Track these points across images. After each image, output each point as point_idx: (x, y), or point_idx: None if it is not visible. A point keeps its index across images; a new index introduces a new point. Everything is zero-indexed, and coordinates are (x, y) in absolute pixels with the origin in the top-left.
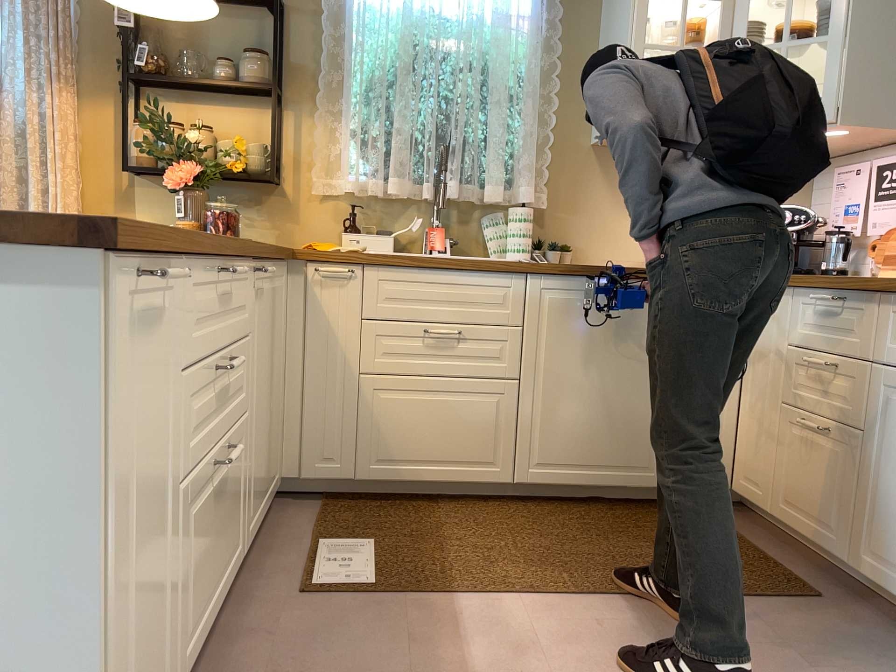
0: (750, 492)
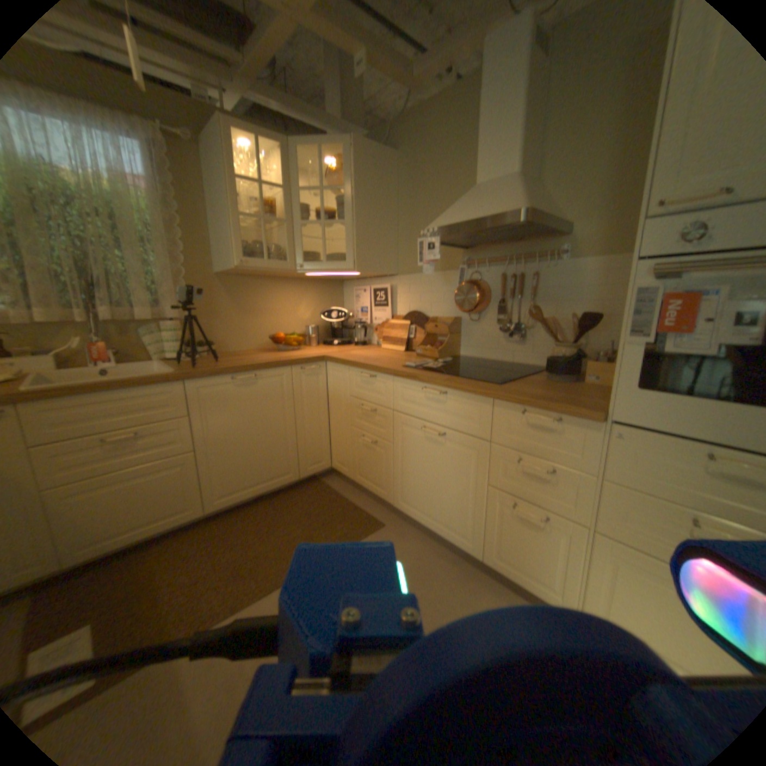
0: (339, 470)
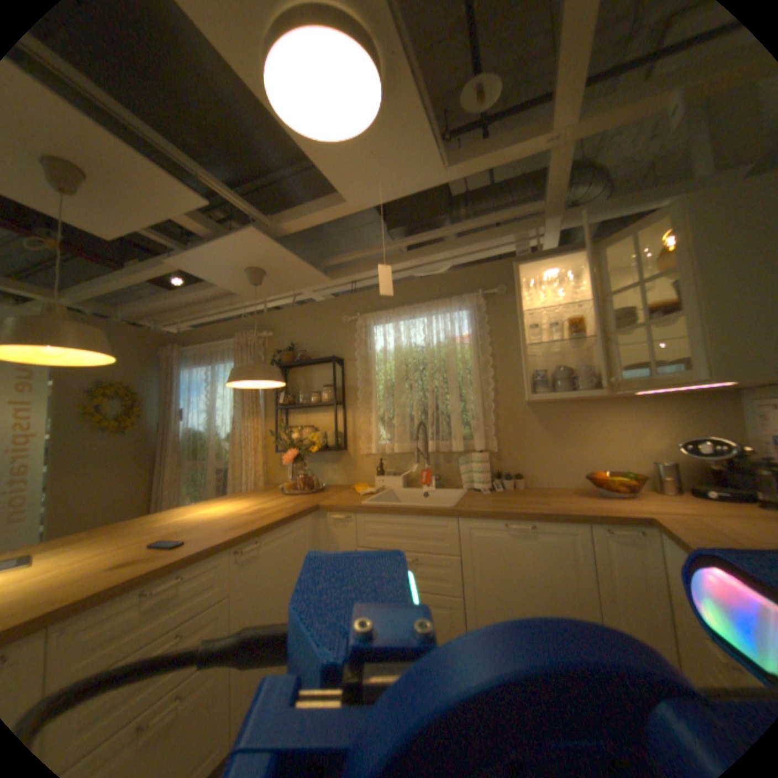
0: None
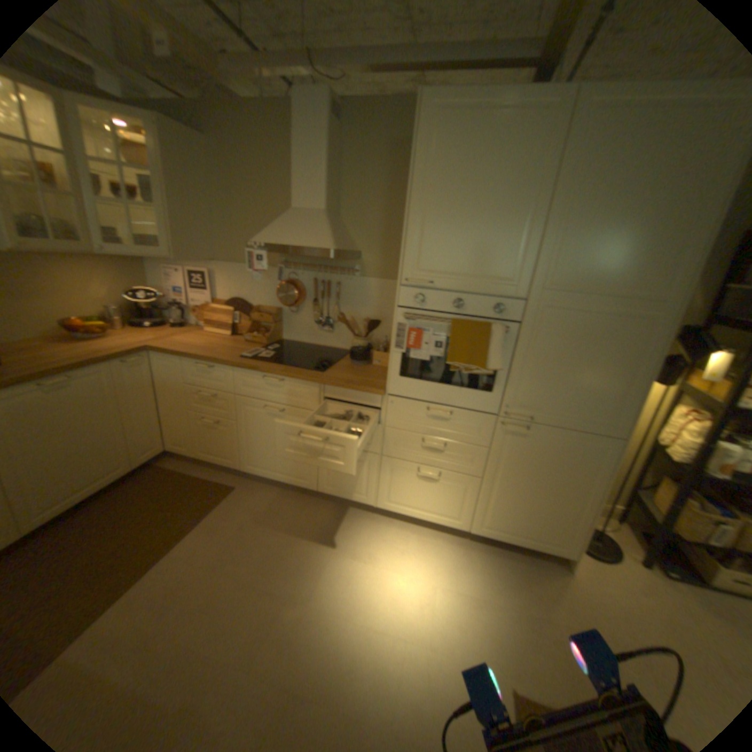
0: (175, 451)
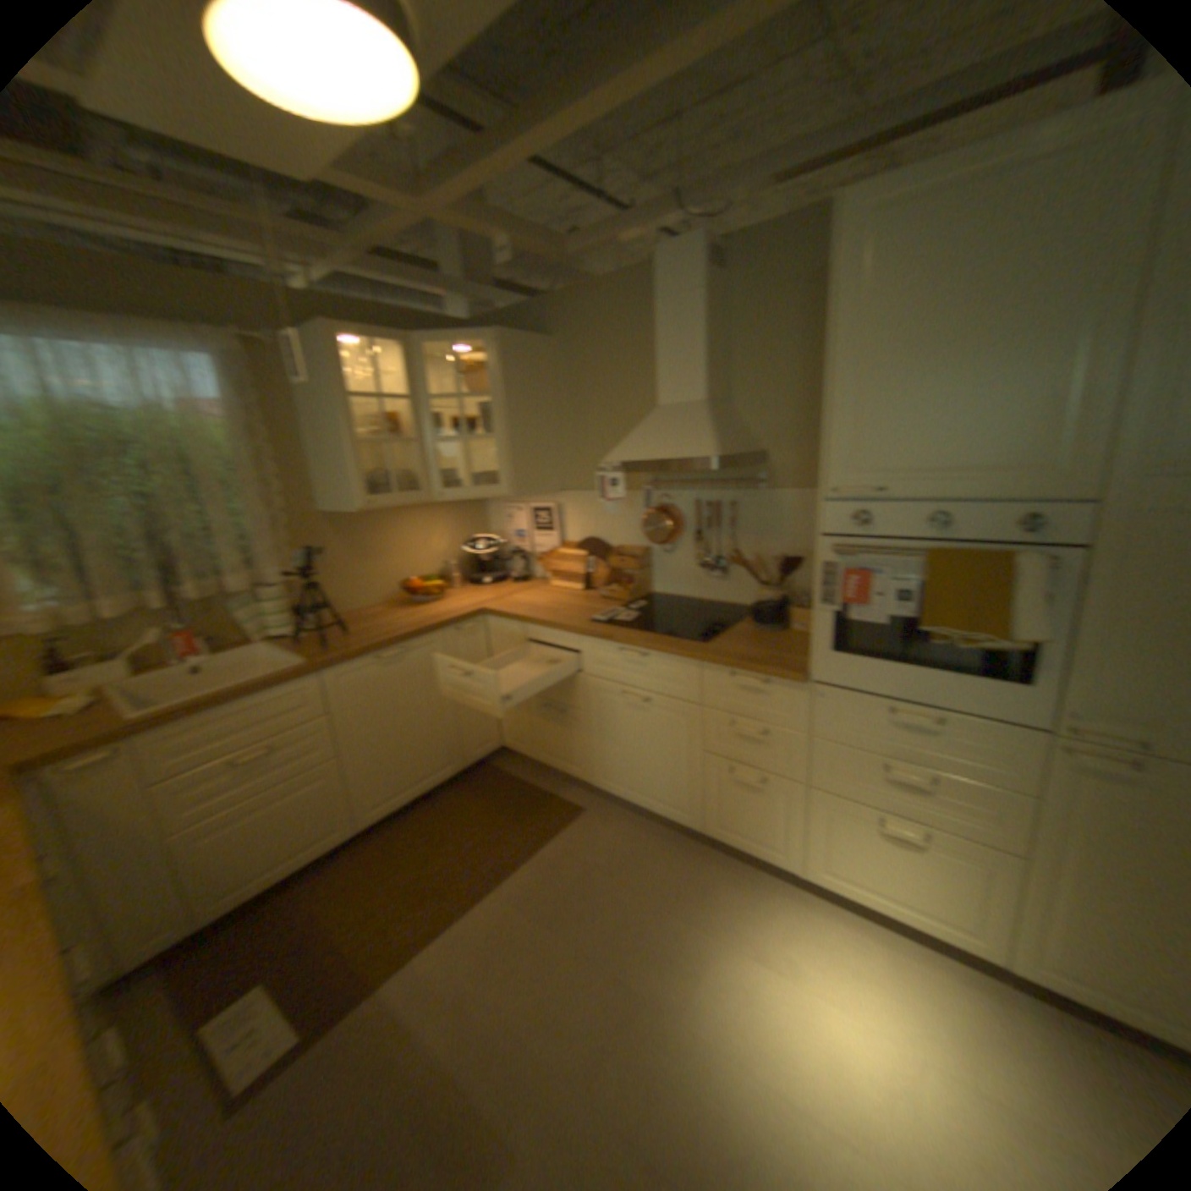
0: (519, 748)
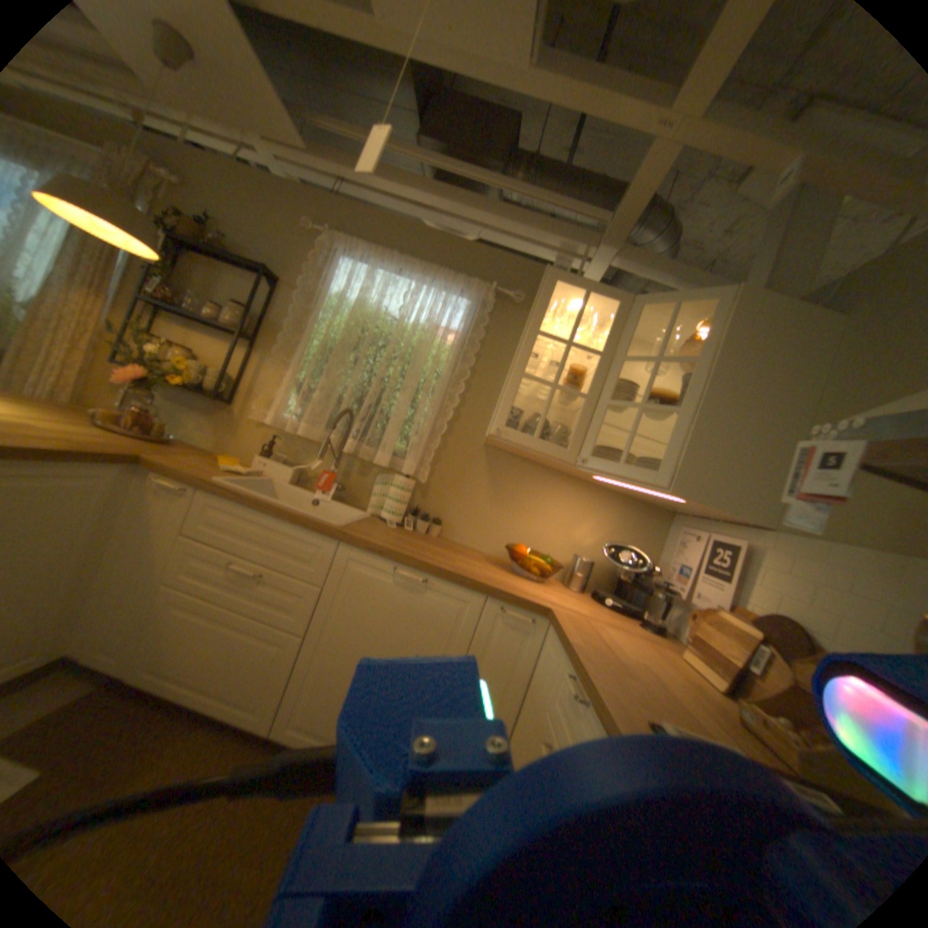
0: None
